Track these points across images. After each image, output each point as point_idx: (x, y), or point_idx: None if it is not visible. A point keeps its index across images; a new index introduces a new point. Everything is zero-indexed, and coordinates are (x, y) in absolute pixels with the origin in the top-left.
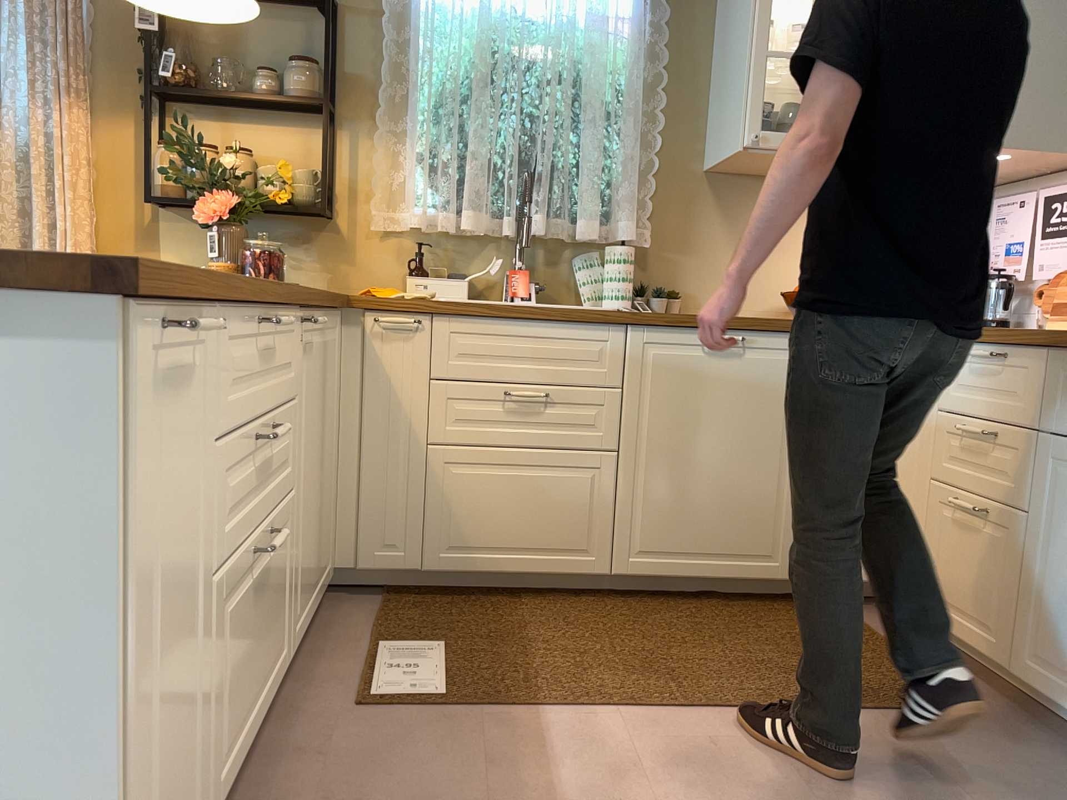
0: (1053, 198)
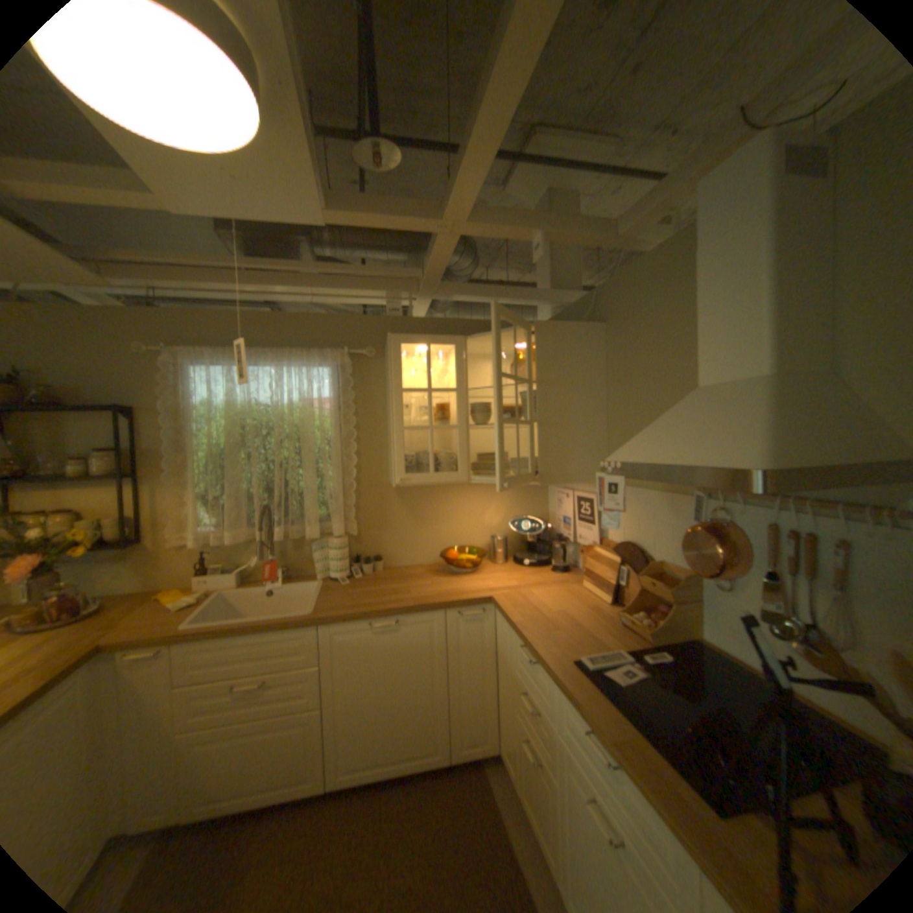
0: (580, 499)
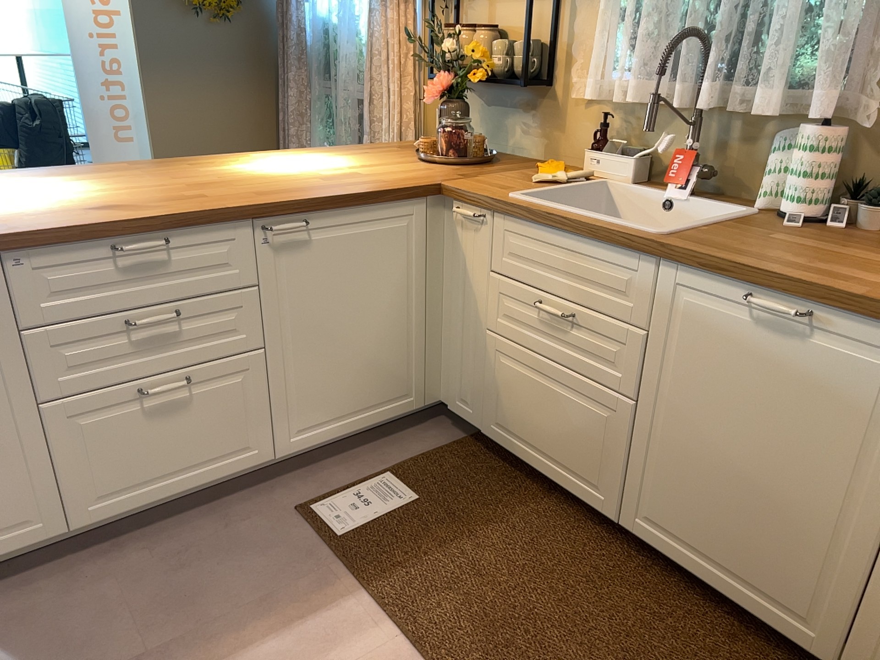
0: None
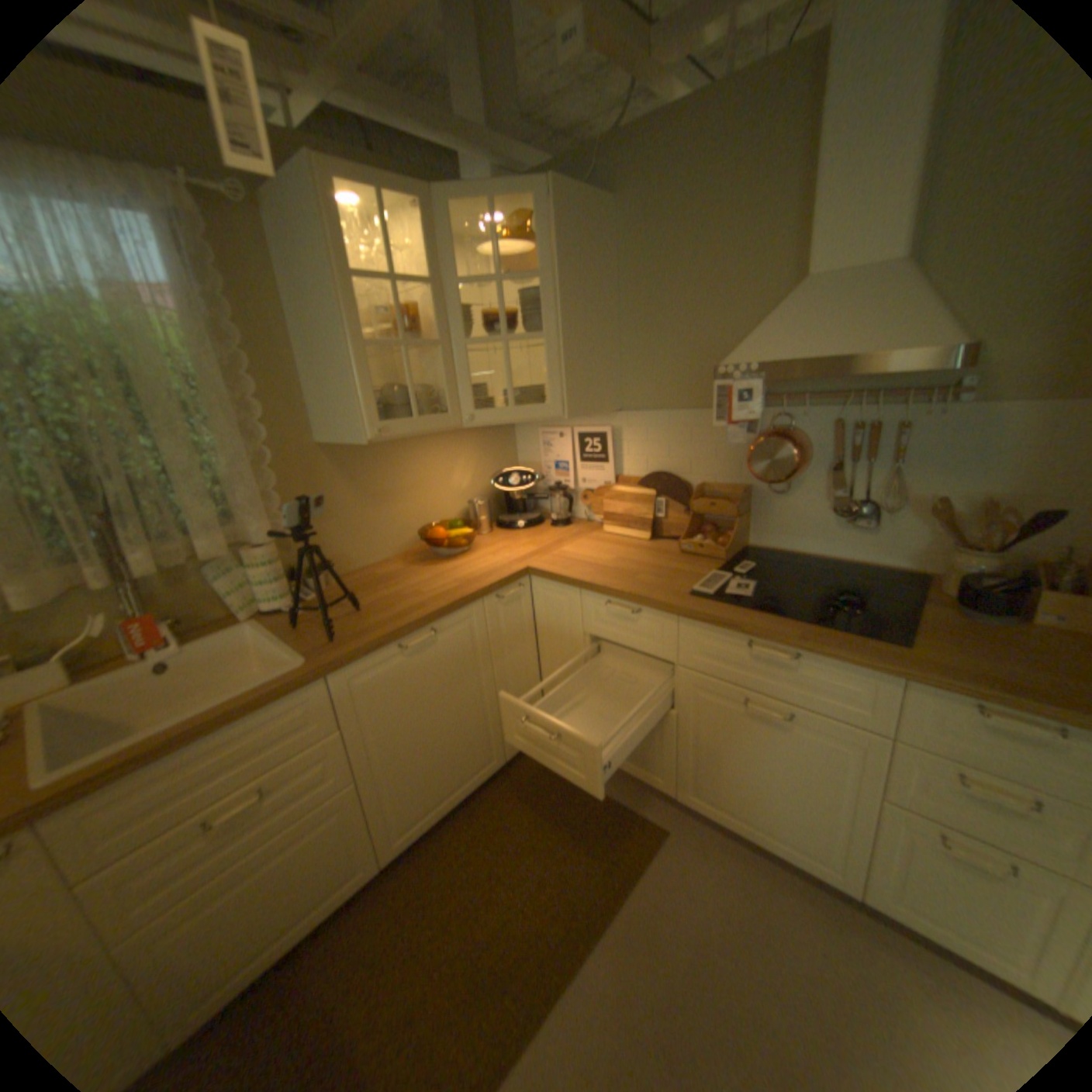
0: (583, 435)
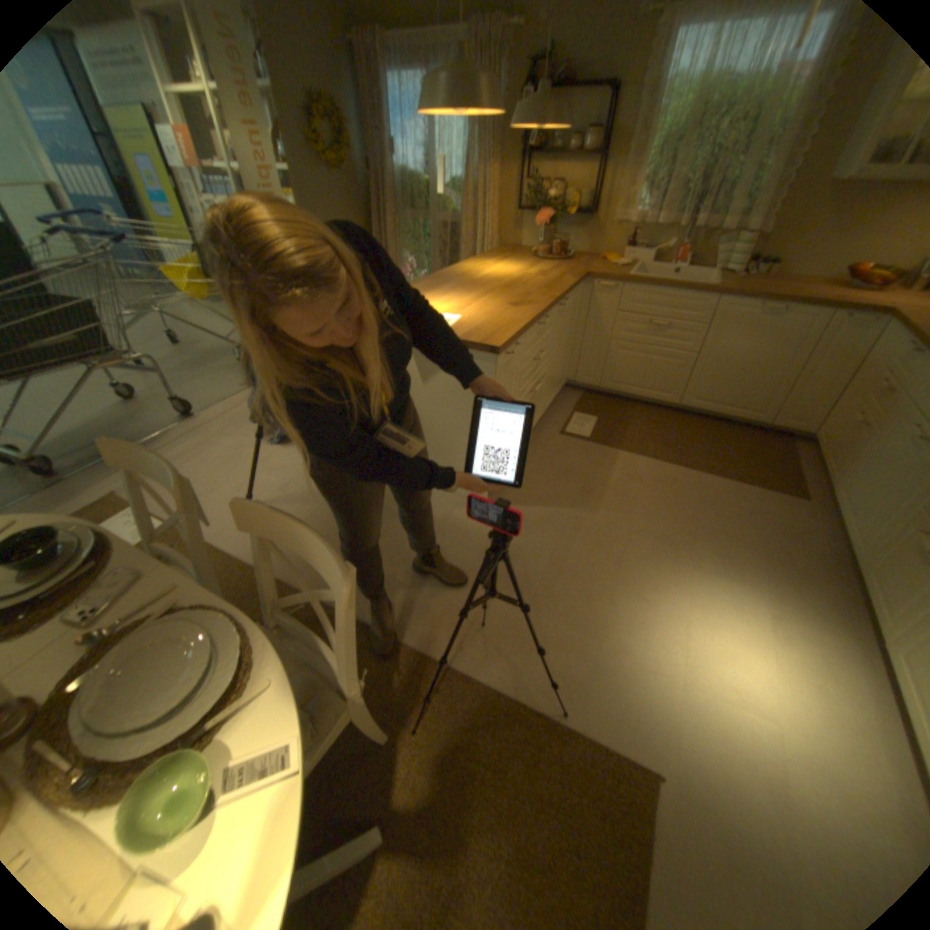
0: None
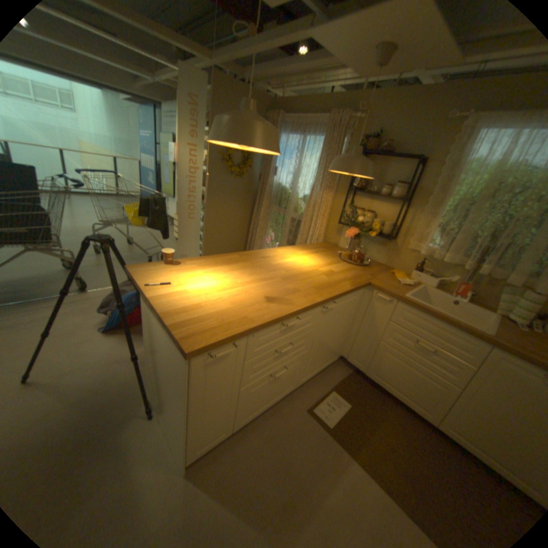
0: None
